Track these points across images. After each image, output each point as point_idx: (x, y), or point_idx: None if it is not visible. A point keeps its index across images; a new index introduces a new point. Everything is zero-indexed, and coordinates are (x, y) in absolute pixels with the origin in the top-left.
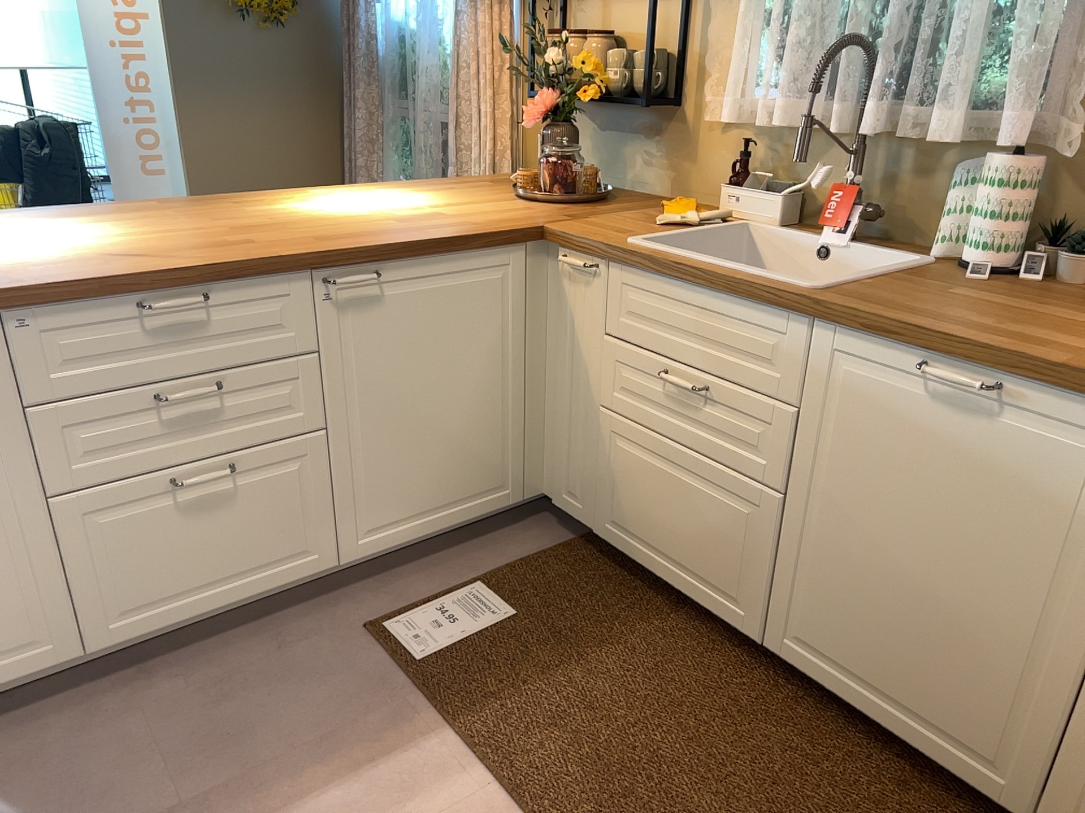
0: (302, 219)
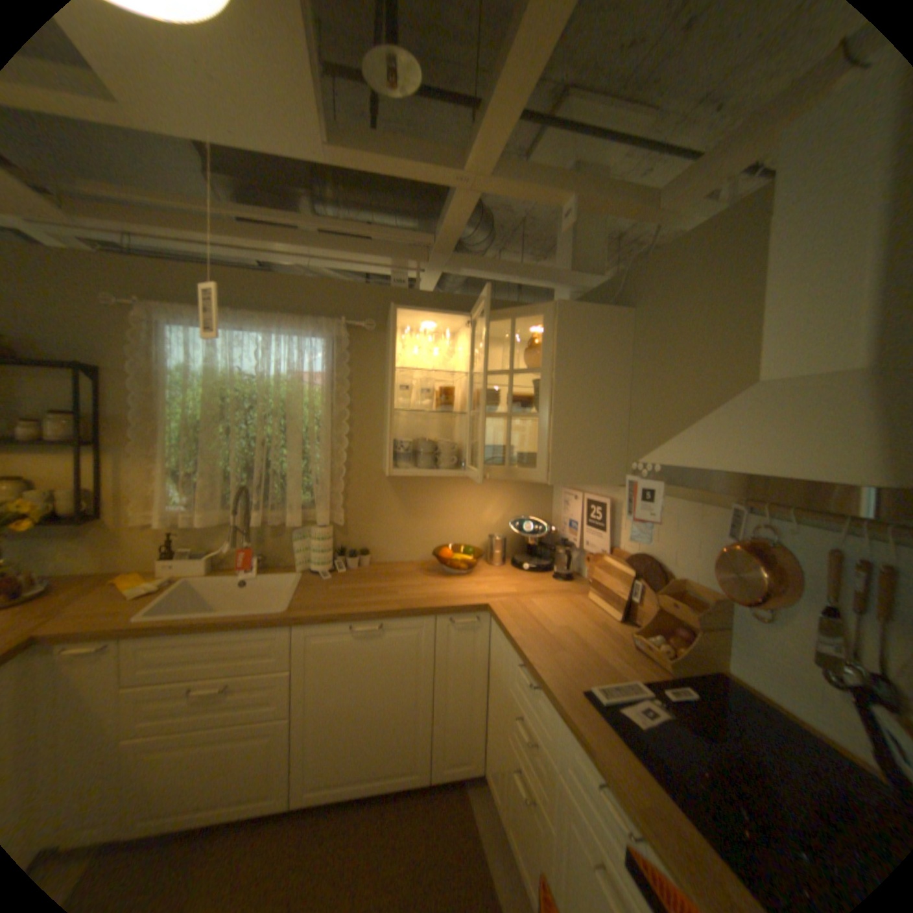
0: None
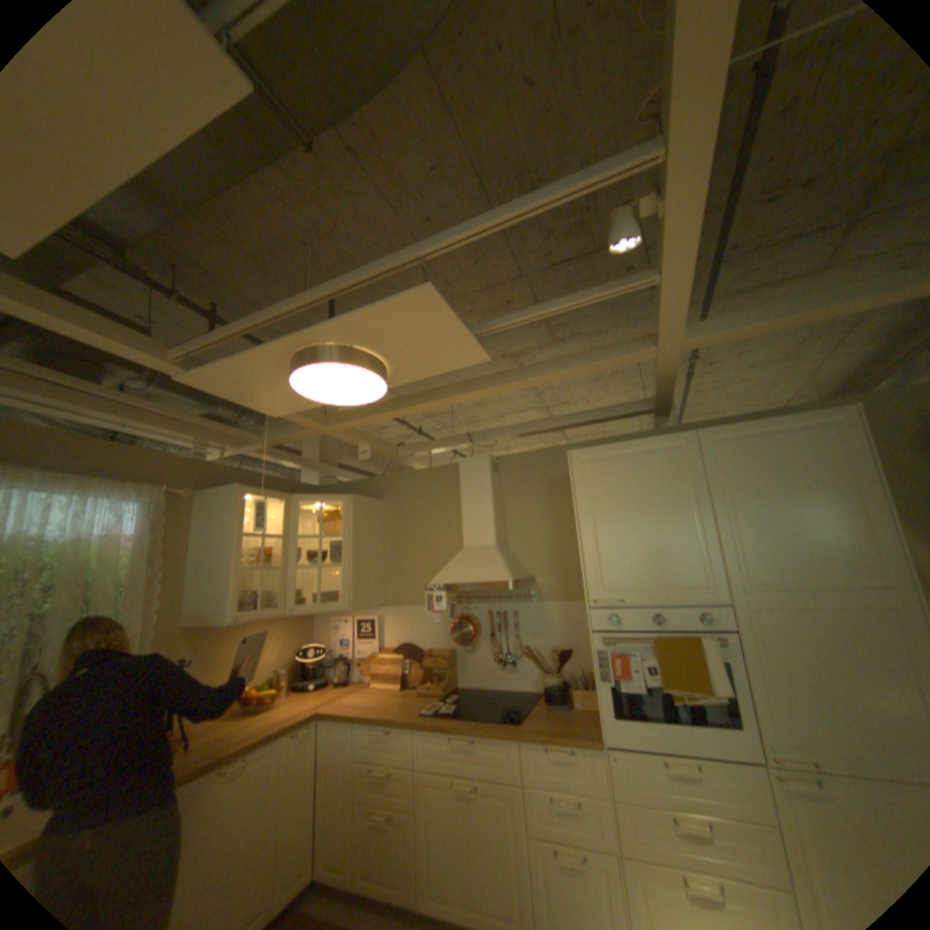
0: None
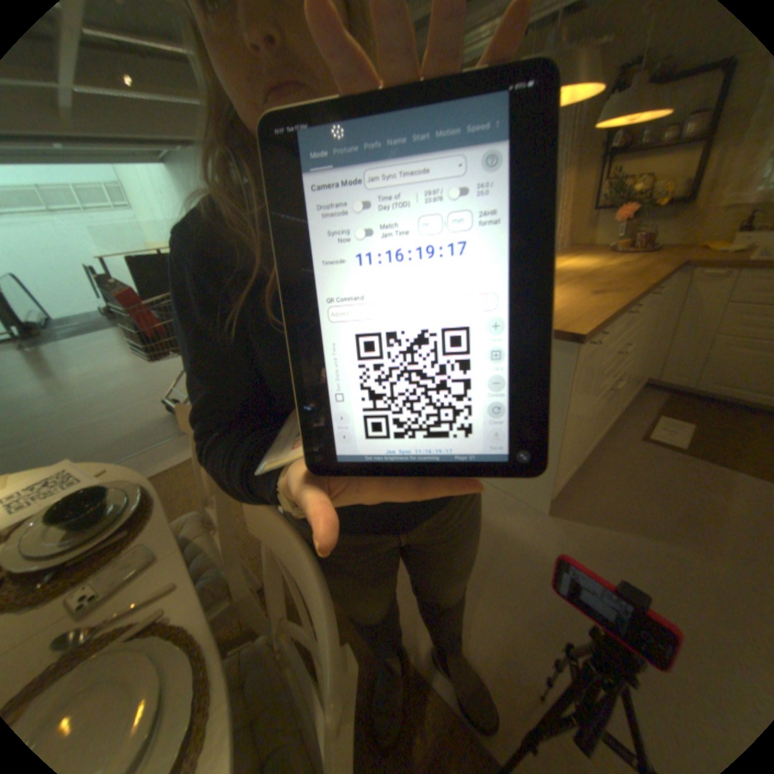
0: (585, 271)
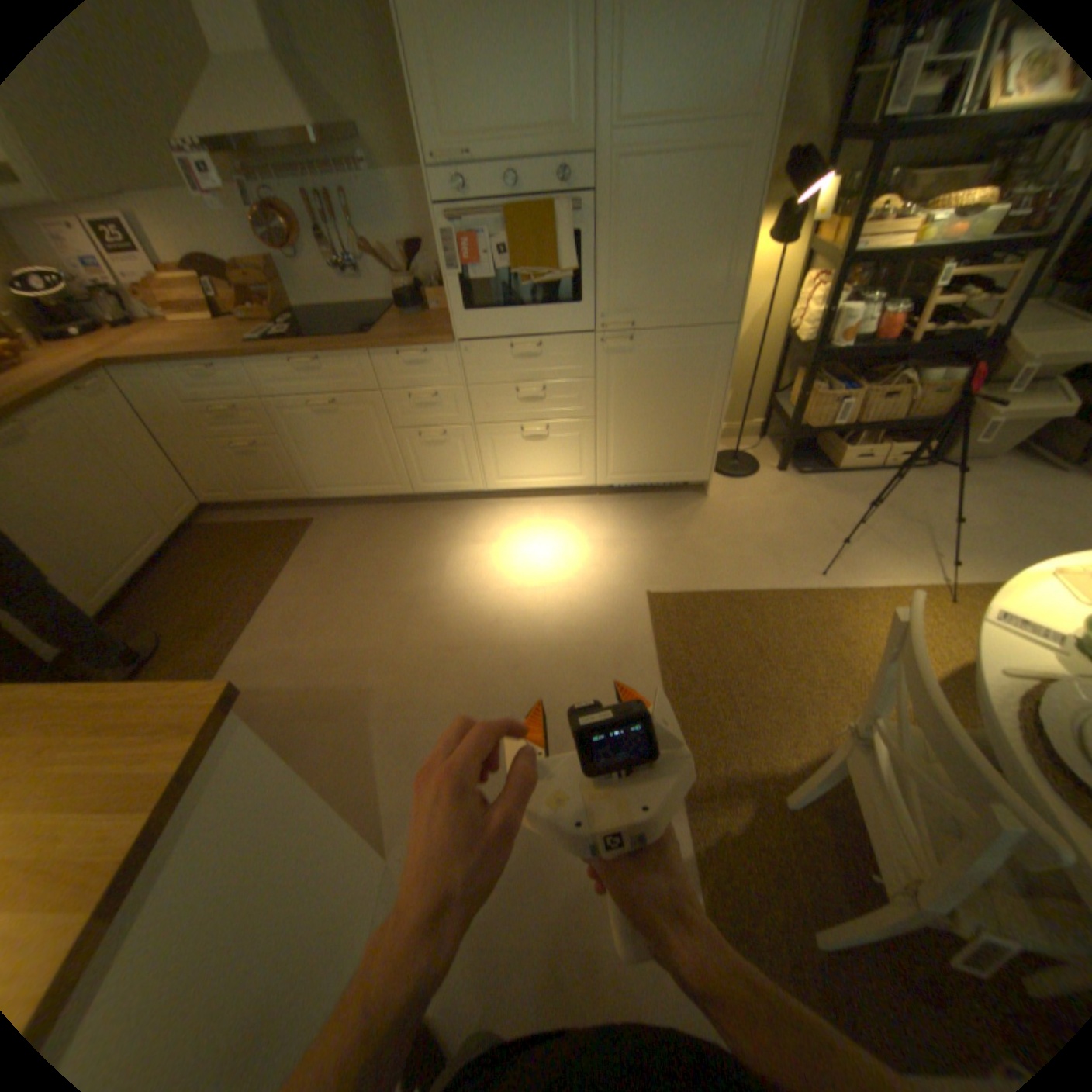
0: None
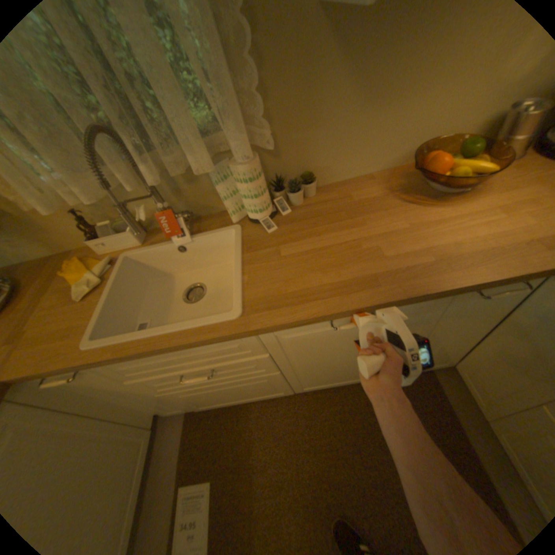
0: None
